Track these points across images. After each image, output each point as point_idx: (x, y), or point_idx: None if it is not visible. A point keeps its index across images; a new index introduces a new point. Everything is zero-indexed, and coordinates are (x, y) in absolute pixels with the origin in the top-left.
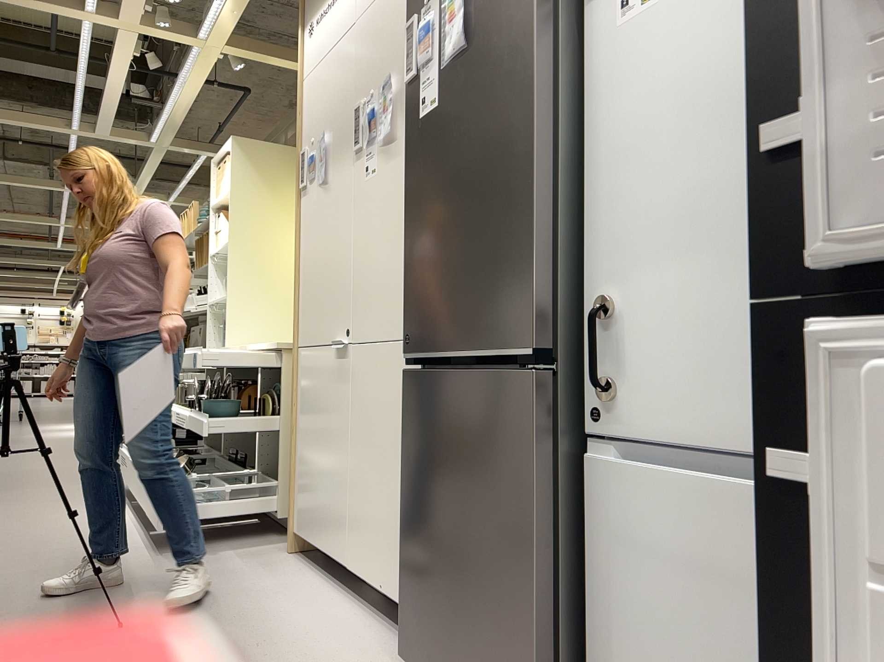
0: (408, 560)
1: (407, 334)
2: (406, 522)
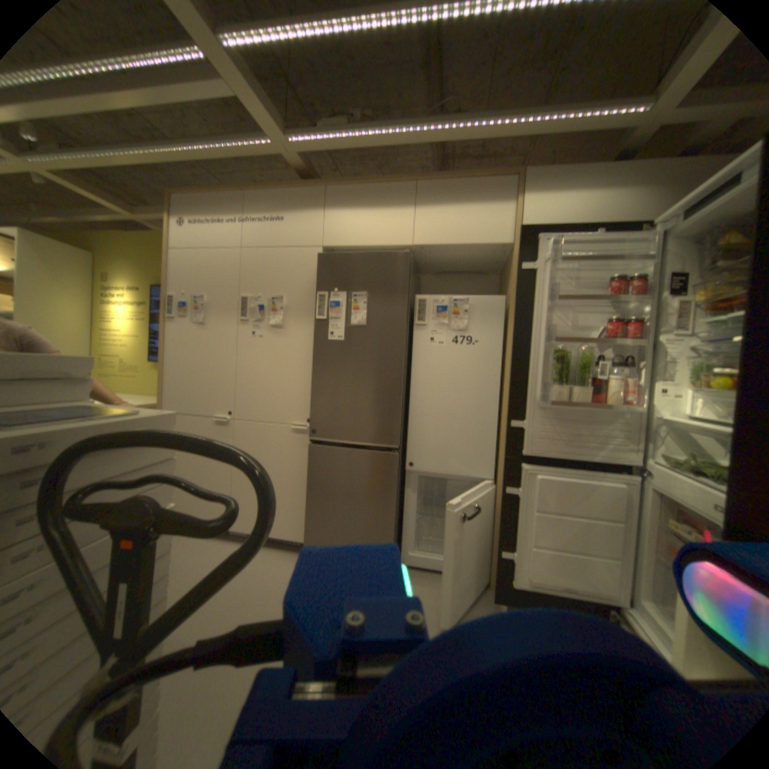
0: (309, 520)
1: (313, 429)
2: (309, 506)
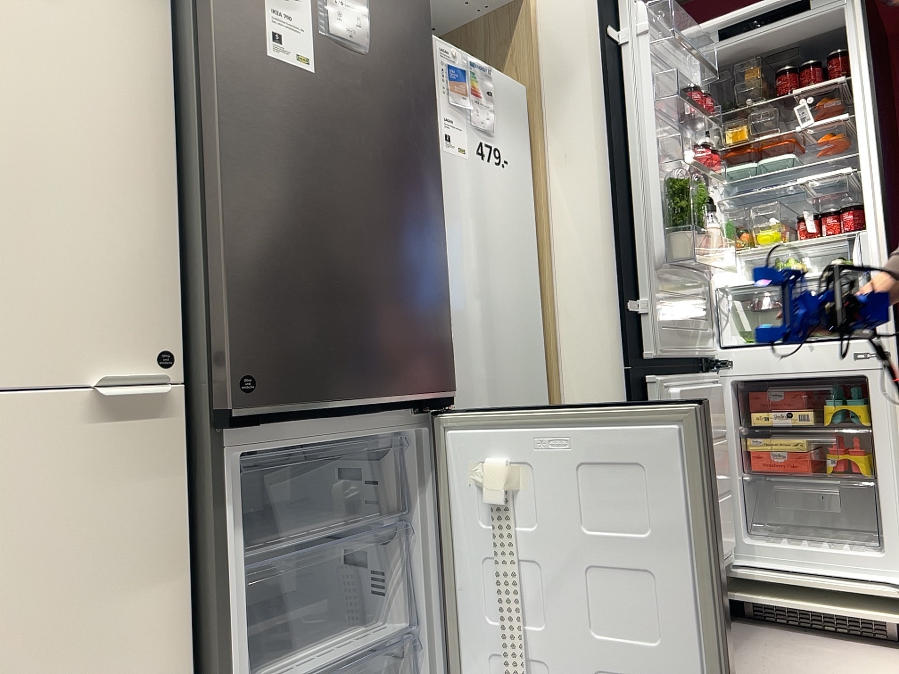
0: None
1: (242, 375)
2: None
